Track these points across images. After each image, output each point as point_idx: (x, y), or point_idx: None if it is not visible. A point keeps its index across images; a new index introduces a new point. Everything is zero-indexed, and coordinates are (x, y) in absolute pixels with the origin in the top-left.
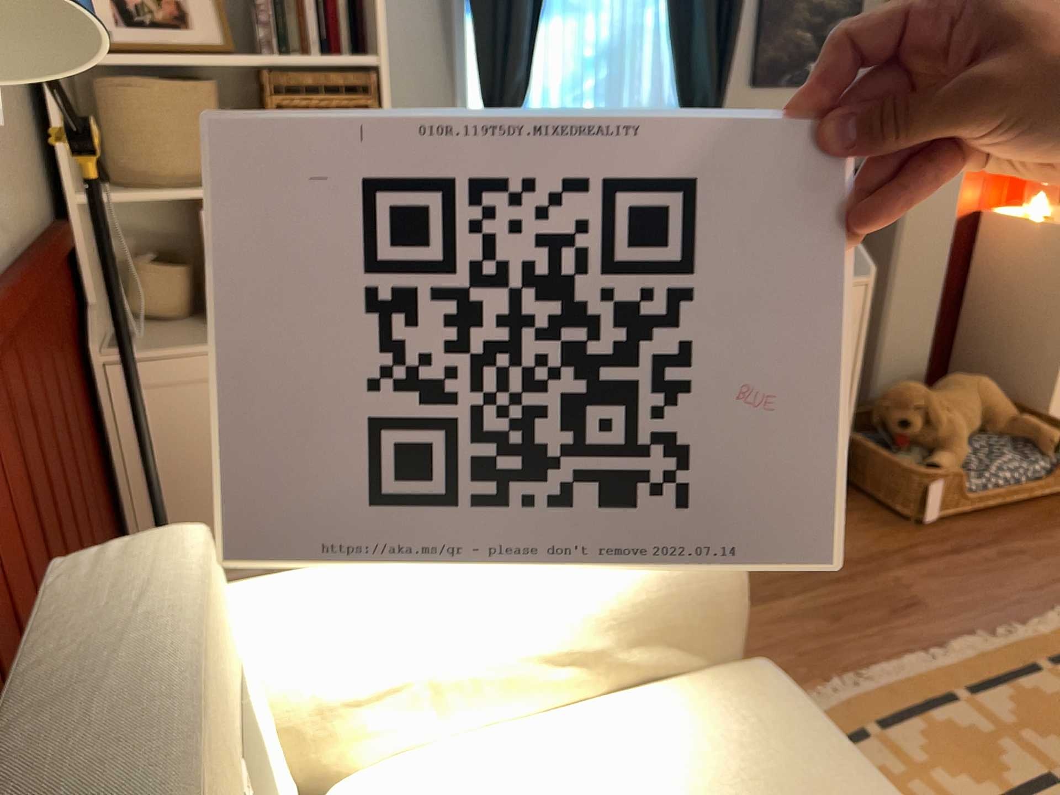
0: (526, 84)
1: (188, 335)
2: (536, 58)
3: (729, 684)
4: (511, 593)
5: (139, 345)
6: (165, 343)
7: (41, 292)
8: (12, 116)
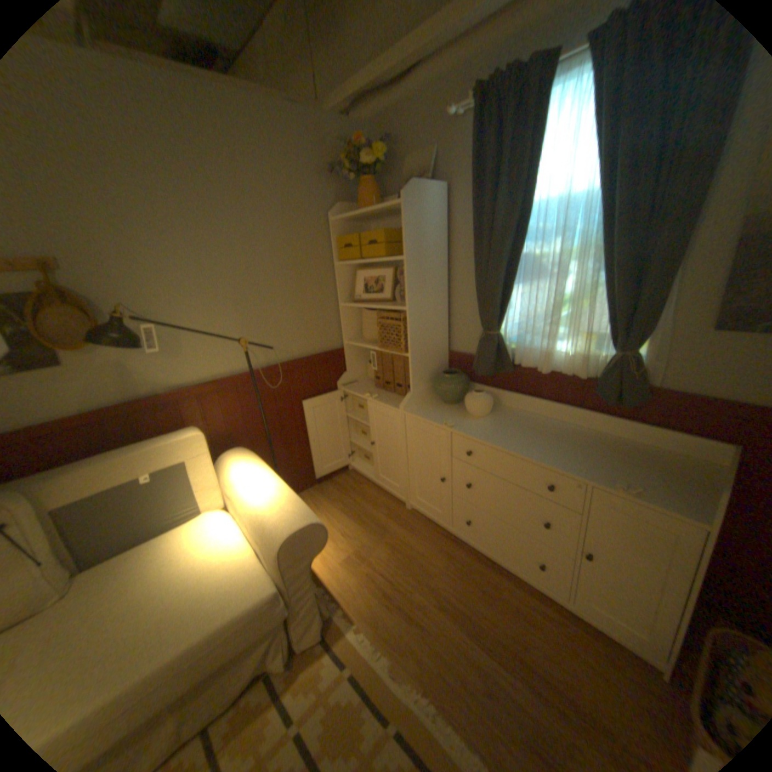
0: (501, 317)
1: (365, 387)
2: (511, 303)
3: (258, 582)
4: (249, 498)
5: (351, 386)
6: (355, 388)
7: (309, 367)
8: (321, 321)
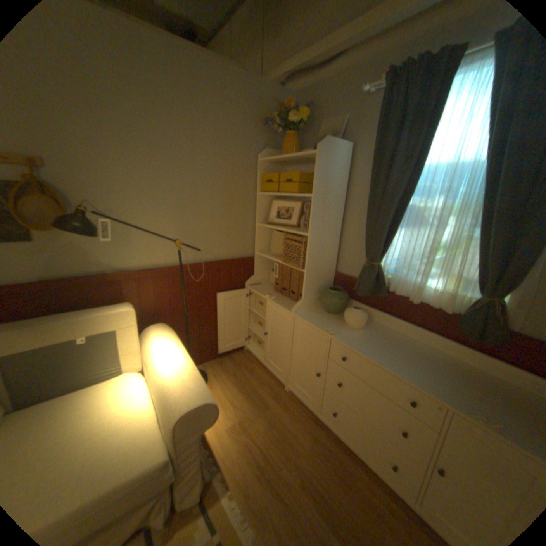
0: (384, 252)
1: (266, 289)
2: (393, 243)
3: (155, 448)
4: (161, 370)
5: (256, 287)
6: (259, 289)
7: (226, 268)
8: (241, 234)
